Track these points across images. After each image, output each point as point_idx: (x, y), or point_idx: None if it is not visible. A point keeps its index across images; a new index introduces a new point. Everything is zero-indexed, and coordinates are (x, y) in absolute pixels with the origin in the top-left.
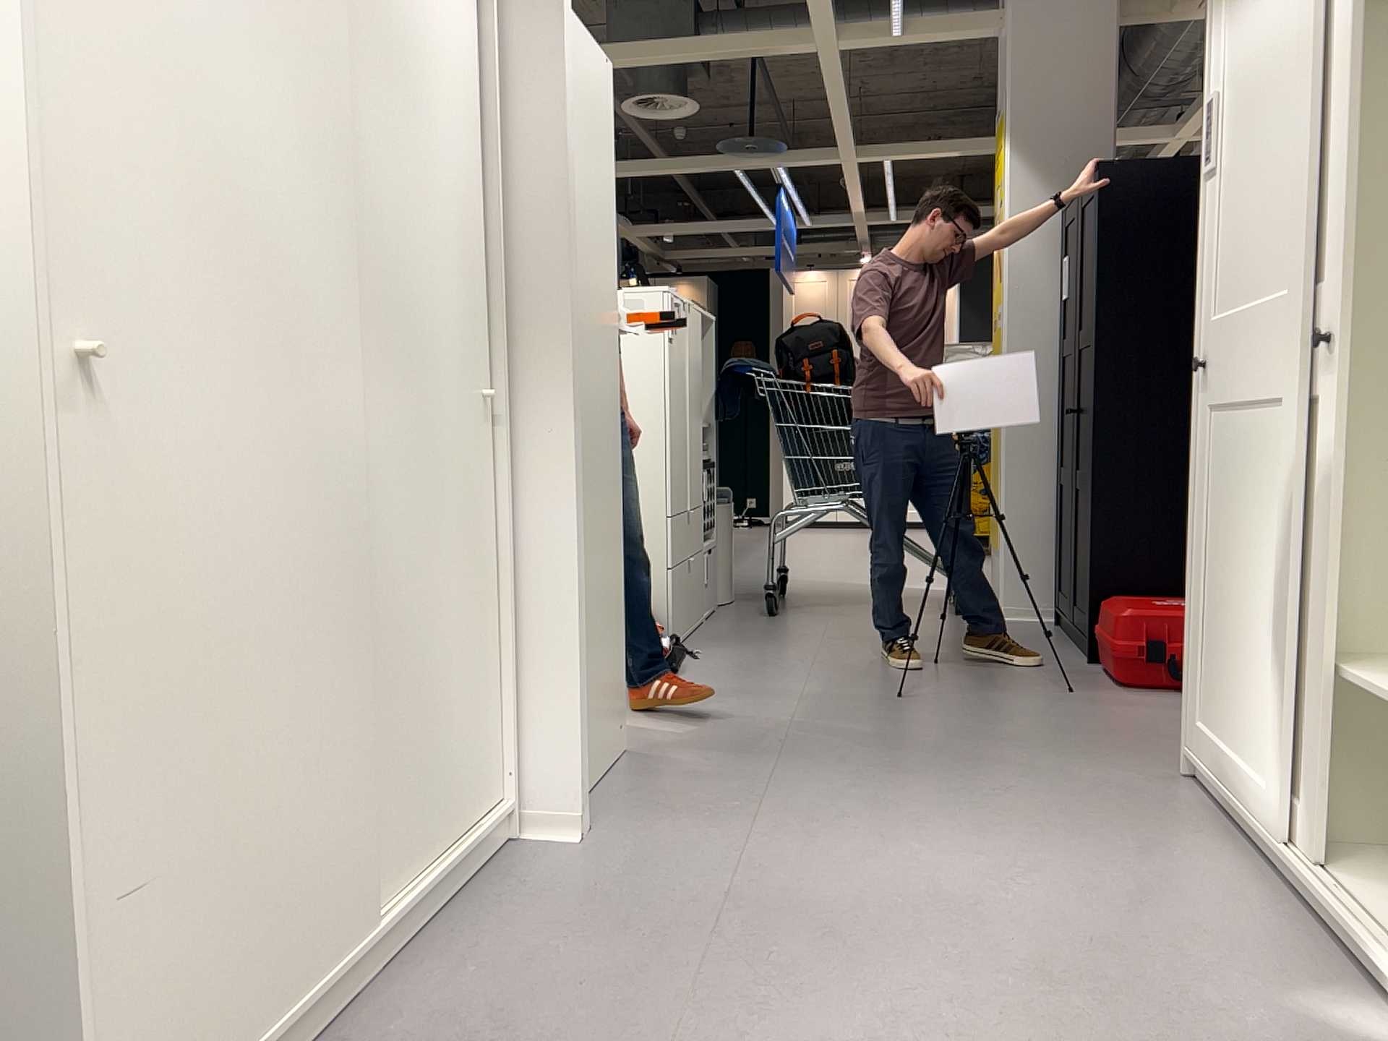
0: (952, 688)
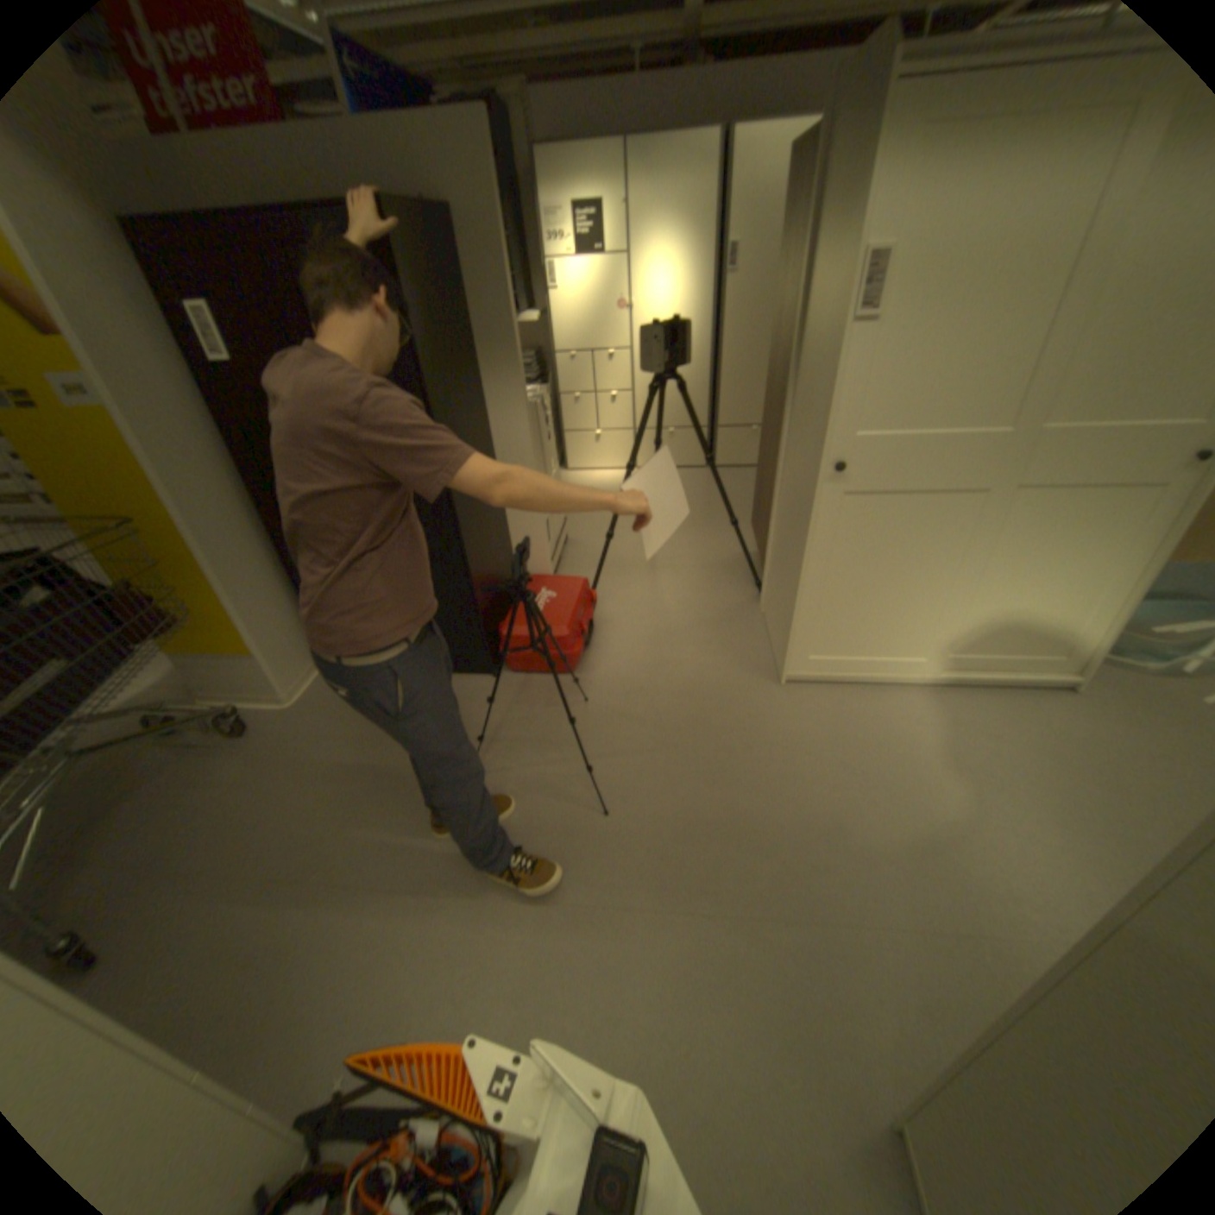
0: (571, 771)
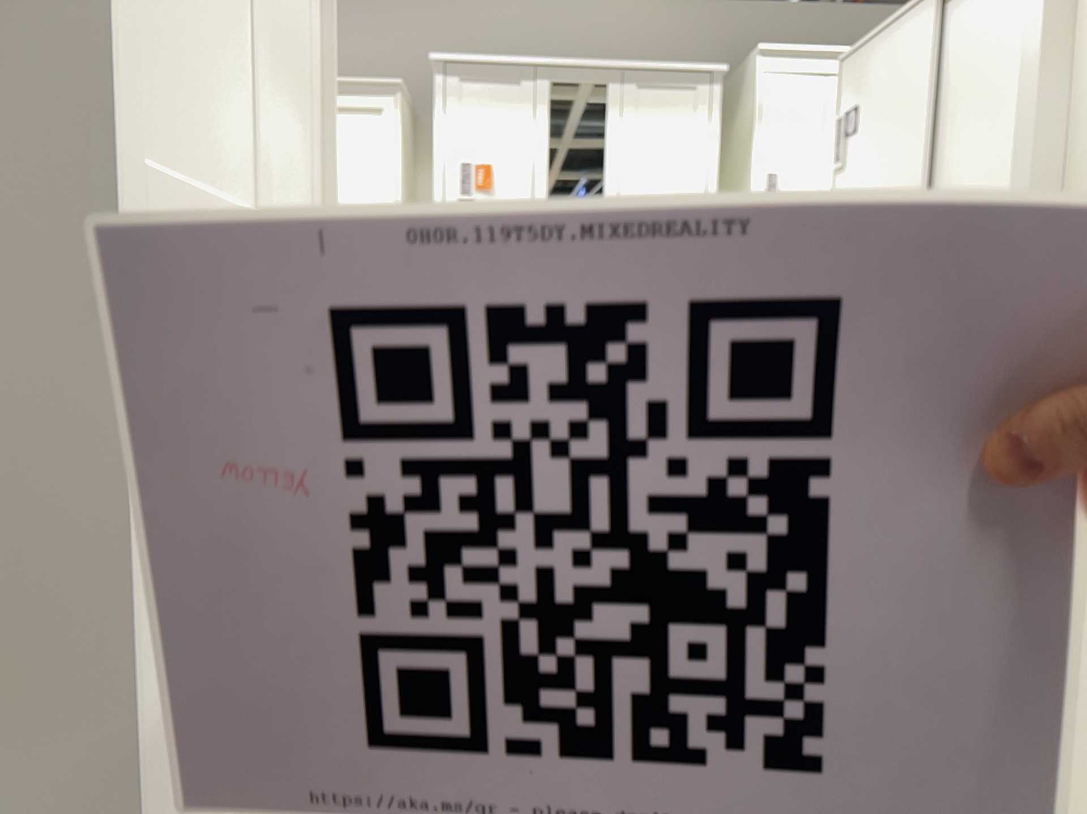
0: None
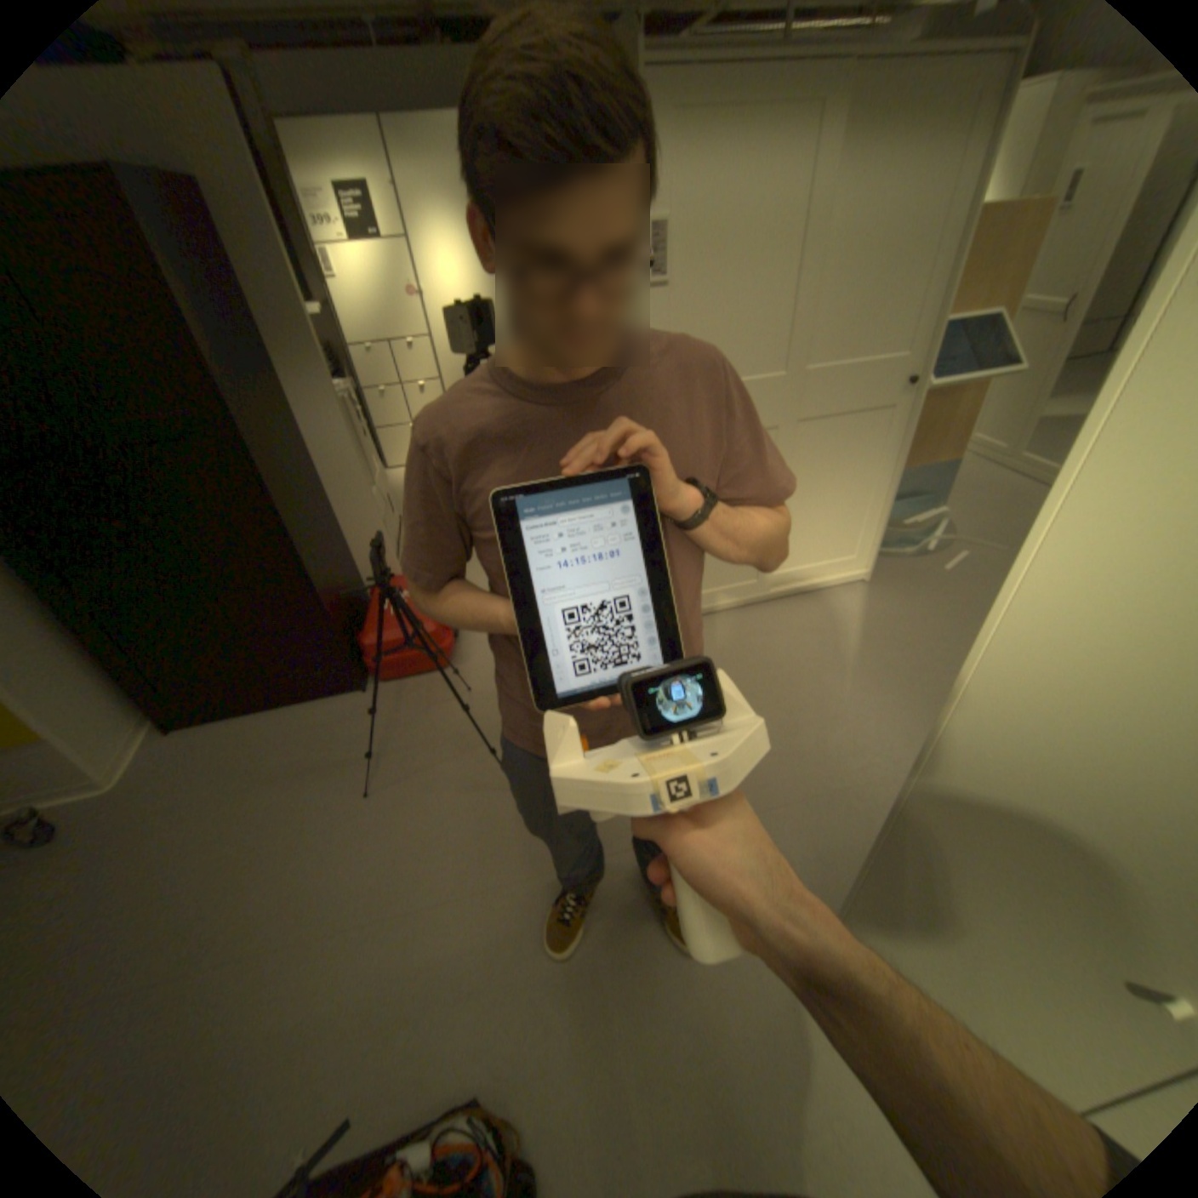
0: (472, 762)
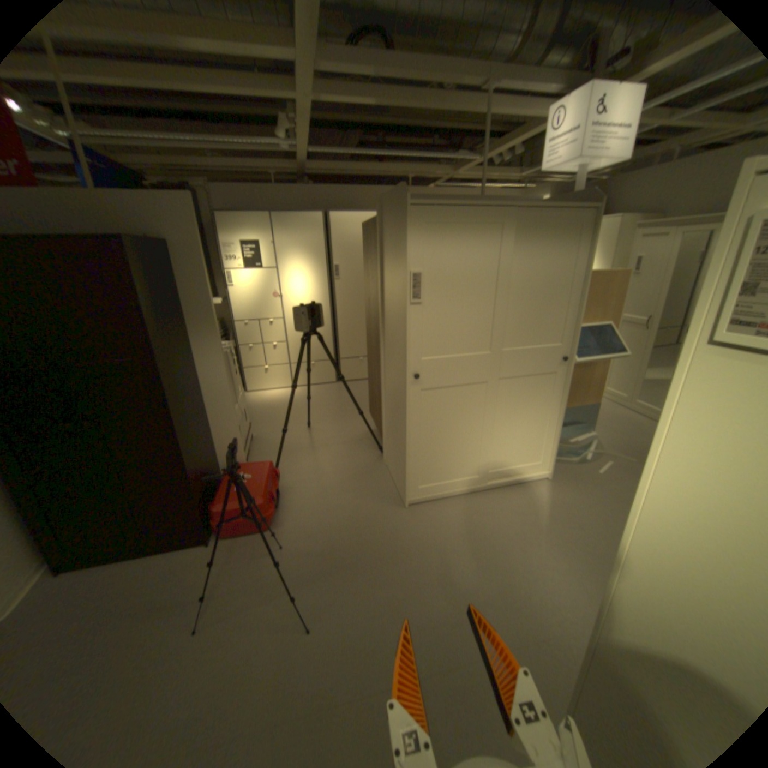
0: (276, 607)
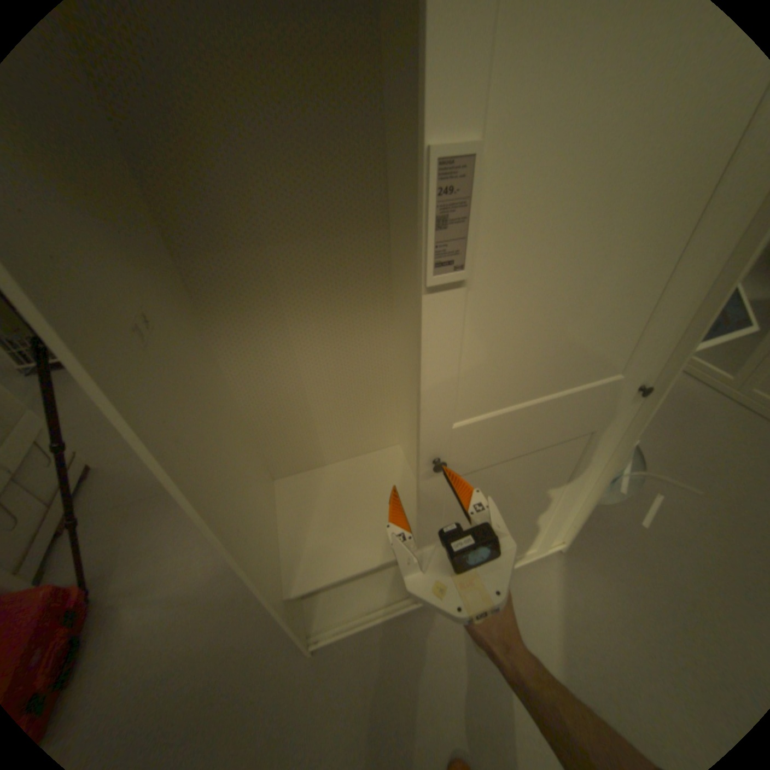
0: None
